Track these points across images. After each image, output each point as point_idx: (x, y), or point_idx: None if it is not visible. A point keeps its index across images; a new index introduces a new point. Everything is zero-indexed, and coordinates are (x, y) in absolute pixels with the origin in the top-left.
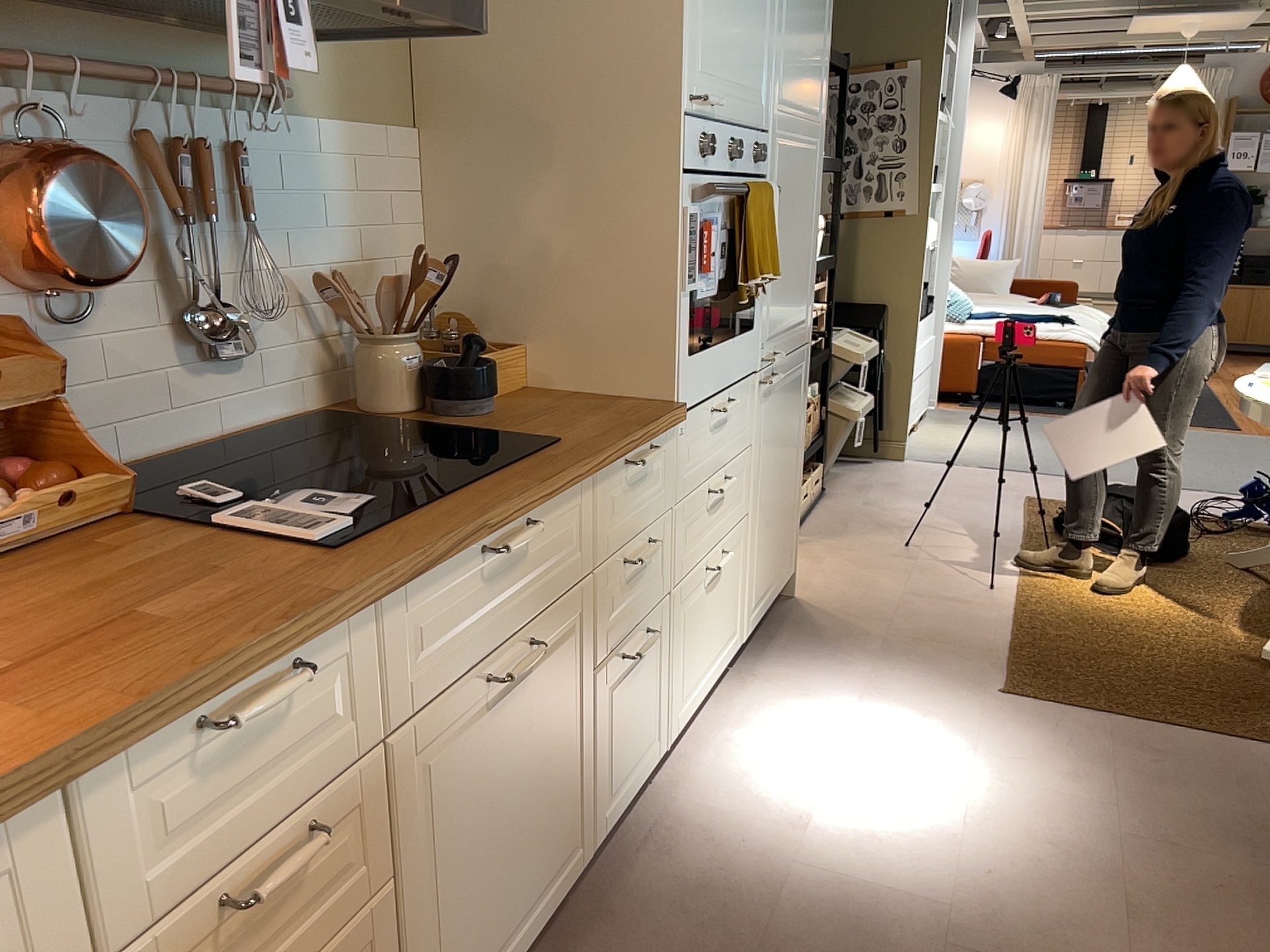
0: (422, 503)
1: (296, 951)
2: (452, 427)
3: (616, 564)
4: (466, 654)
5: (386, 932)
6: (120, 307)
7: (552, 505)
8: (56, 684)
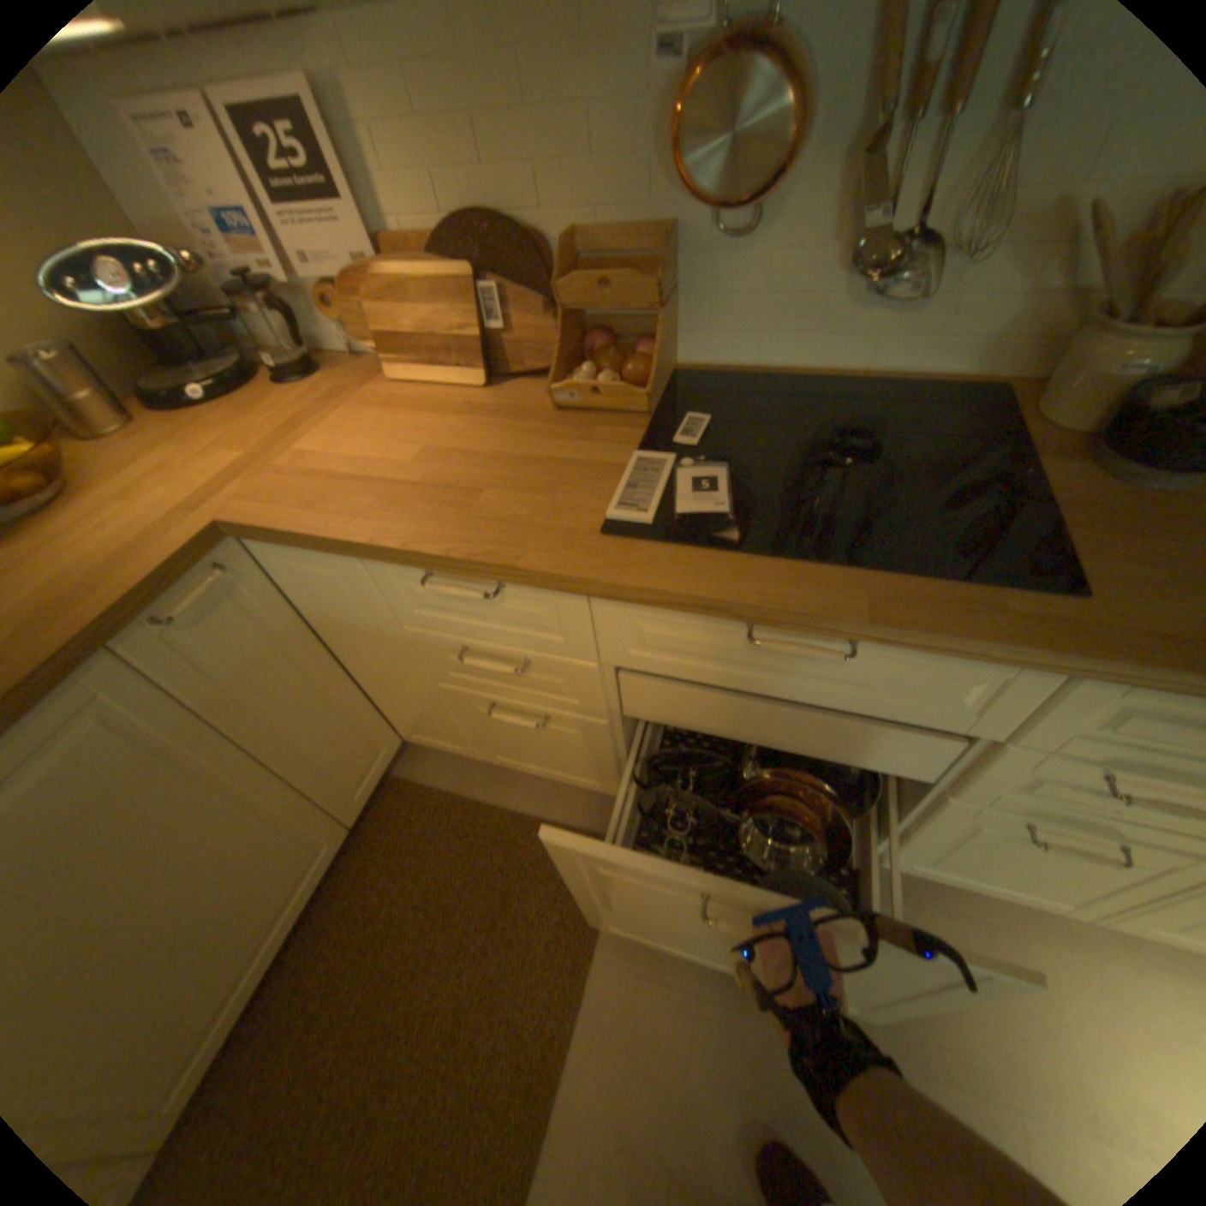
0: (748, 546)
1: (528, 696)
2: (1053, 481)
3: (1089, 768)
4: (714, 676)
5: (605, 737)
6: (797, 219)
7: (934, 652)
8: (397, 505)
